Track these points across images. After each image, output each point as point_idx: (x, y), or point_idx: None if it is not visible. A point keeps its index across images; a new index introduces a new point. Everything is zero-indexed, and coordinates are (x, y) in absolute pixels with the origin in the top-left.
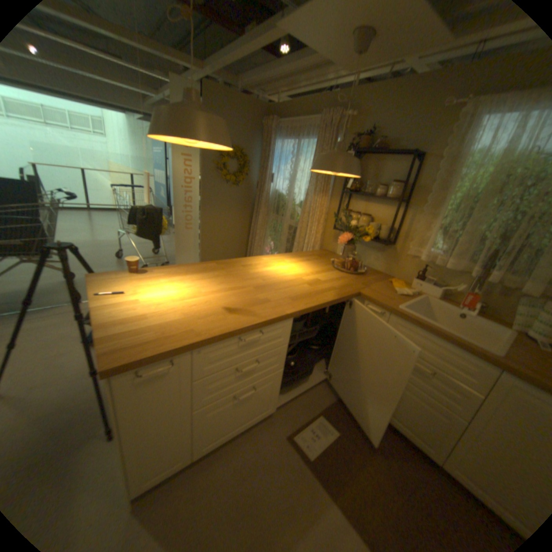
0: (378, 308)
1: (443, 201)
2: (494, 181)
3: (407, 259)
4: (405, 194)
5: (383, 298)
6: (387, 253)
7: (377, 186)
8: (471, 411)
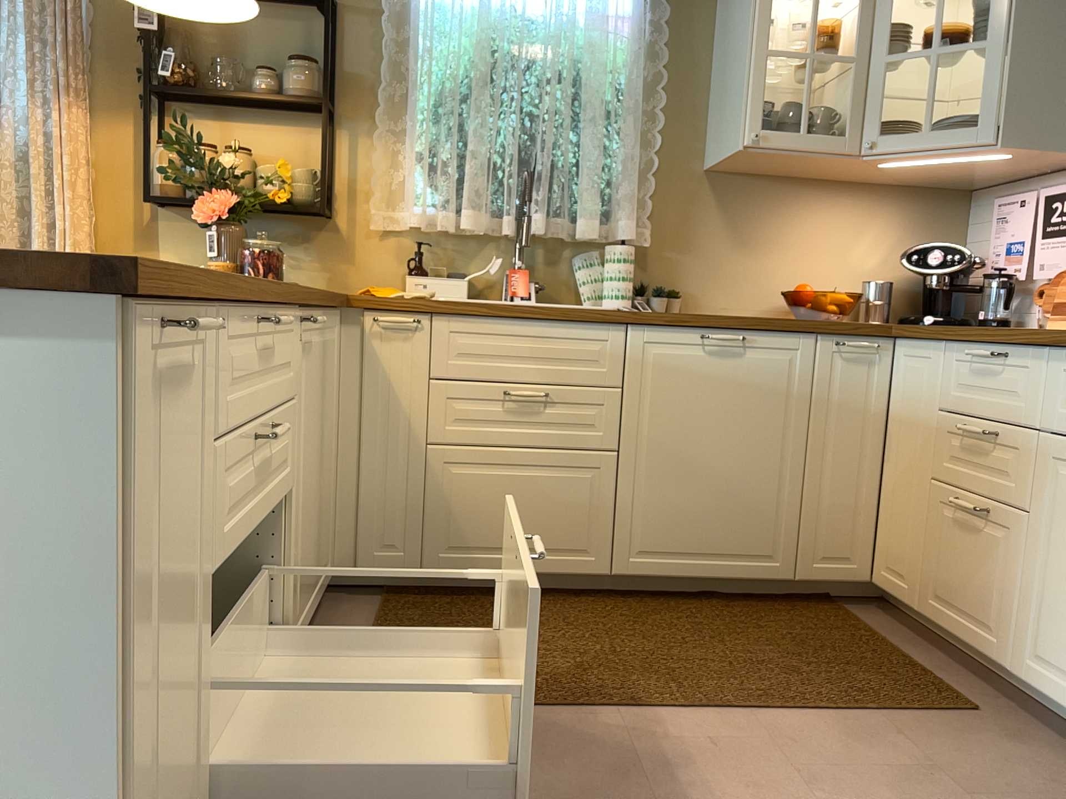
0: (399, 315)
1: (405, 106)
2: (483, 57)
3: (370, 244)
4: (320, 96)
5: (396, 297)
6: (320, 241)
7: (242, 78)
8: (614, 426)
